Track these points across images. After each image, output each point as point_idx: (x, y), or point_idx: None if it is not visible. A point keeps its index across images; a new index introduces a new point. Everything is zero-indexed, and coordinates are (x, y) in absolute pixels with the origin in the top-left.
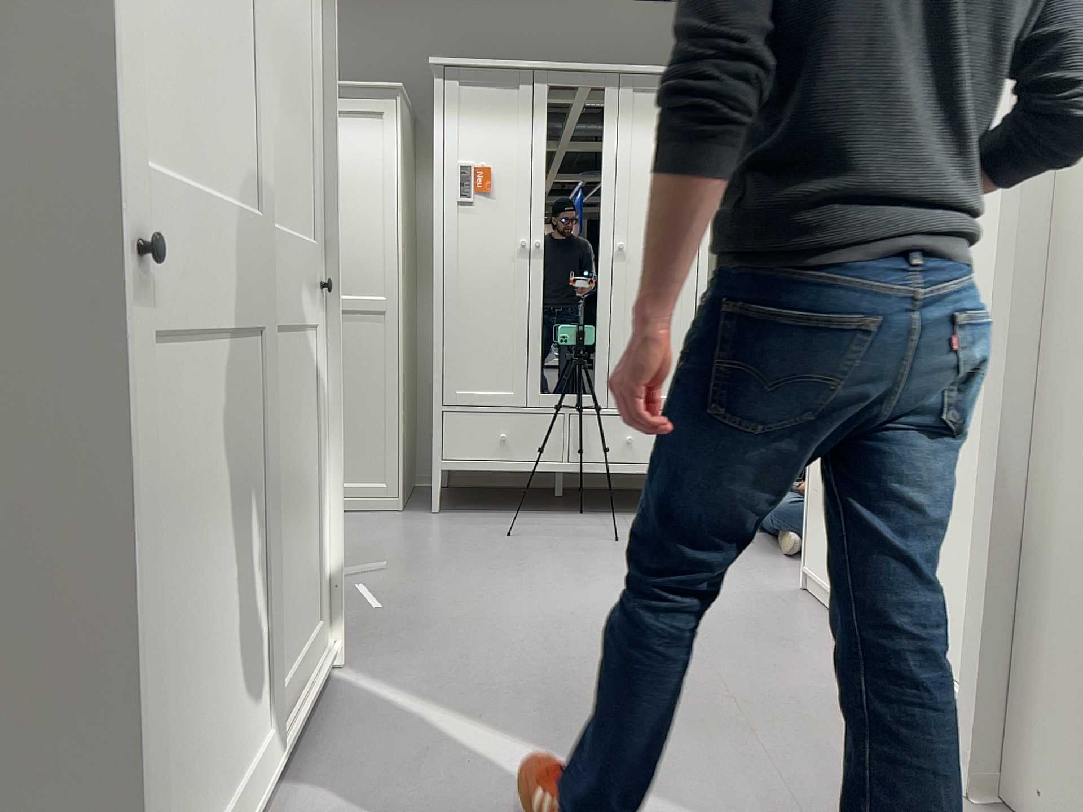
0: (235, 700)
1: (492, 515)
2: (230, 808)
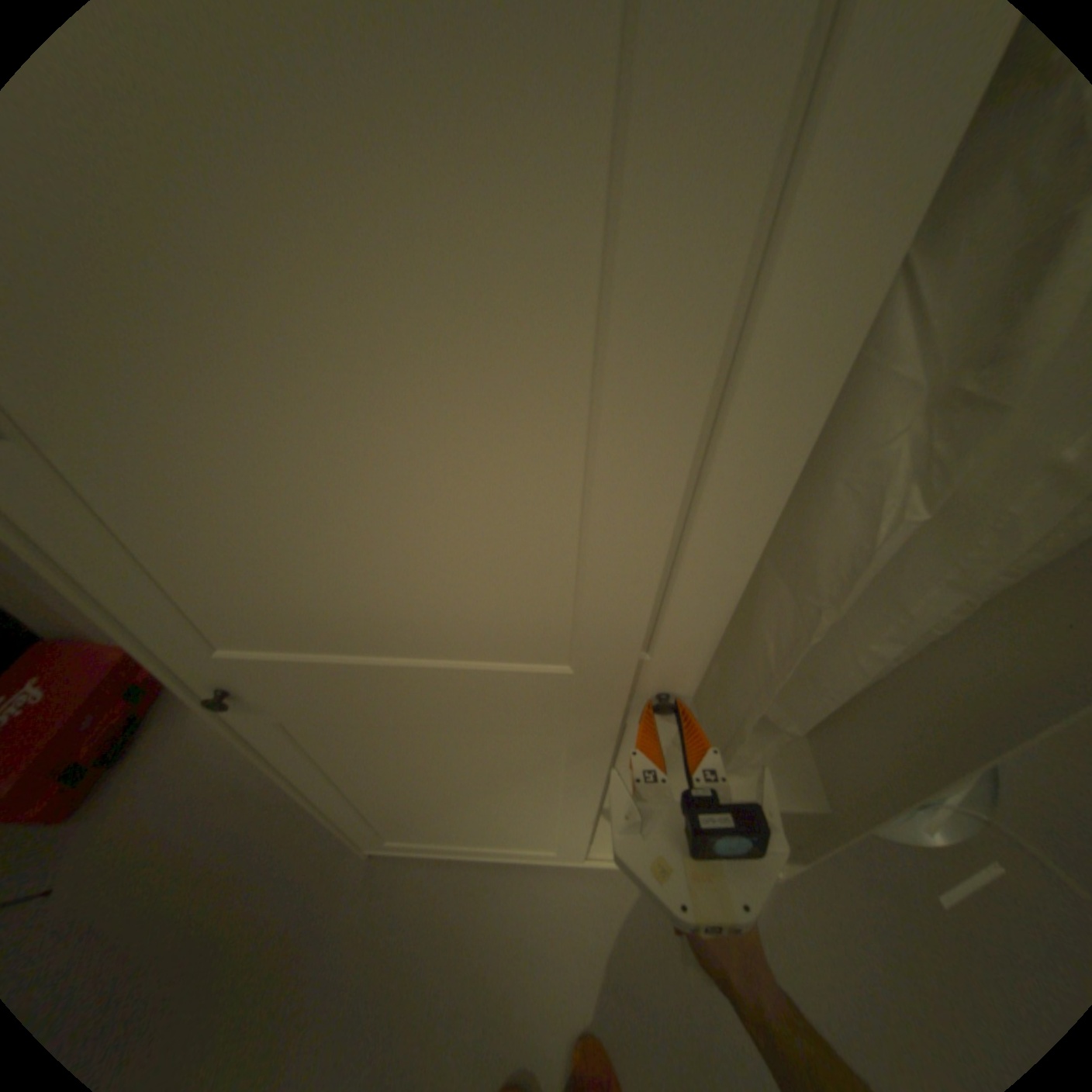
0: (501, 836)
1: None
2: (484, 853)
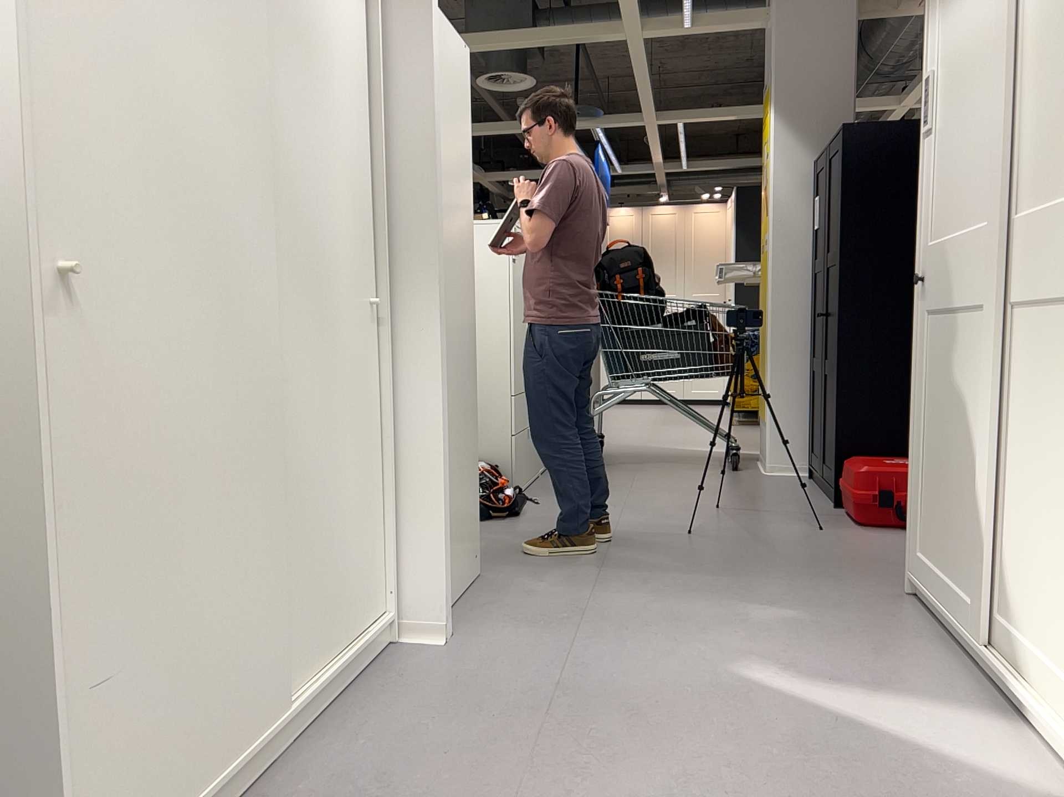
0: (952, 531)
1: None
2: (942, 580)
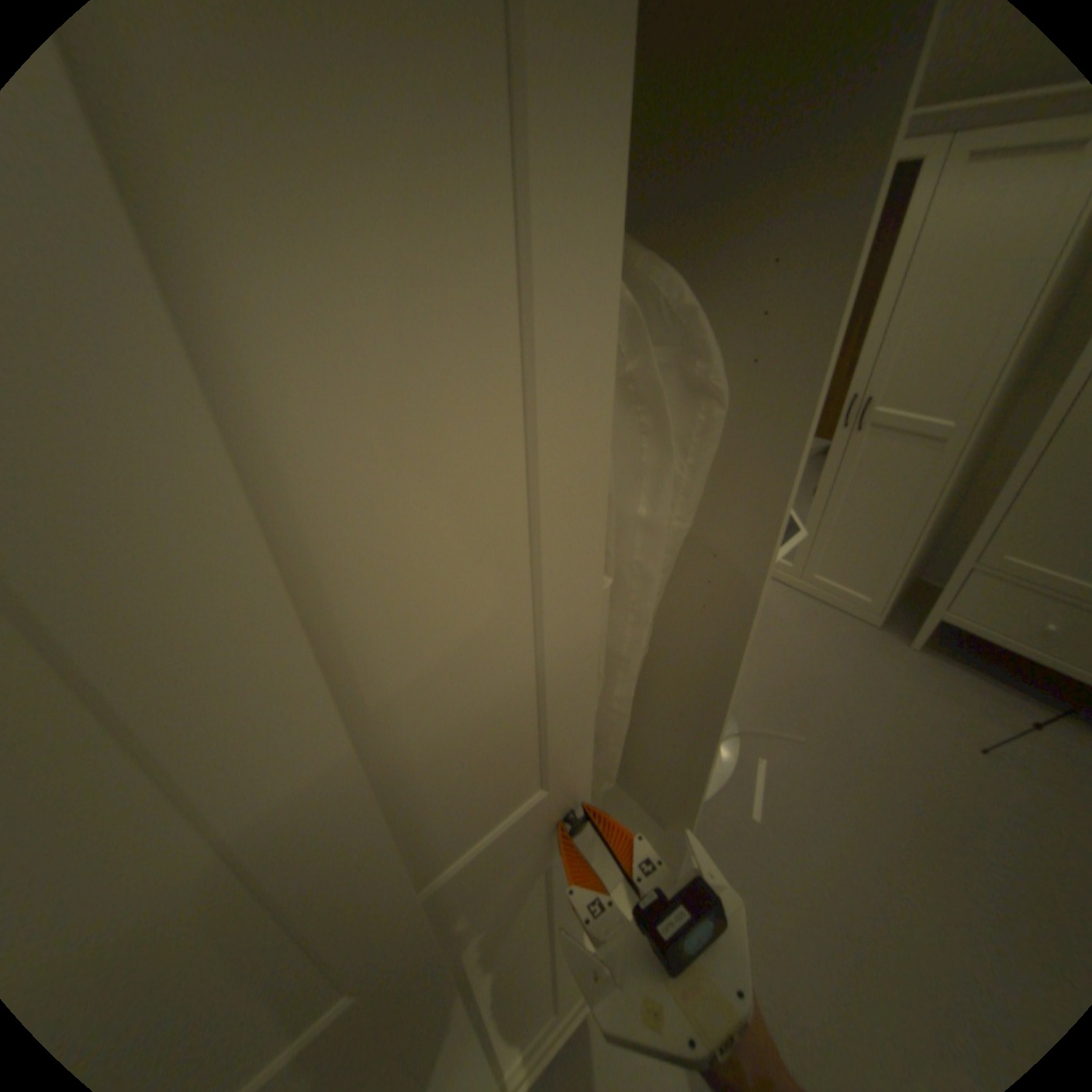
0: None
1: (987, 686)
2: None
